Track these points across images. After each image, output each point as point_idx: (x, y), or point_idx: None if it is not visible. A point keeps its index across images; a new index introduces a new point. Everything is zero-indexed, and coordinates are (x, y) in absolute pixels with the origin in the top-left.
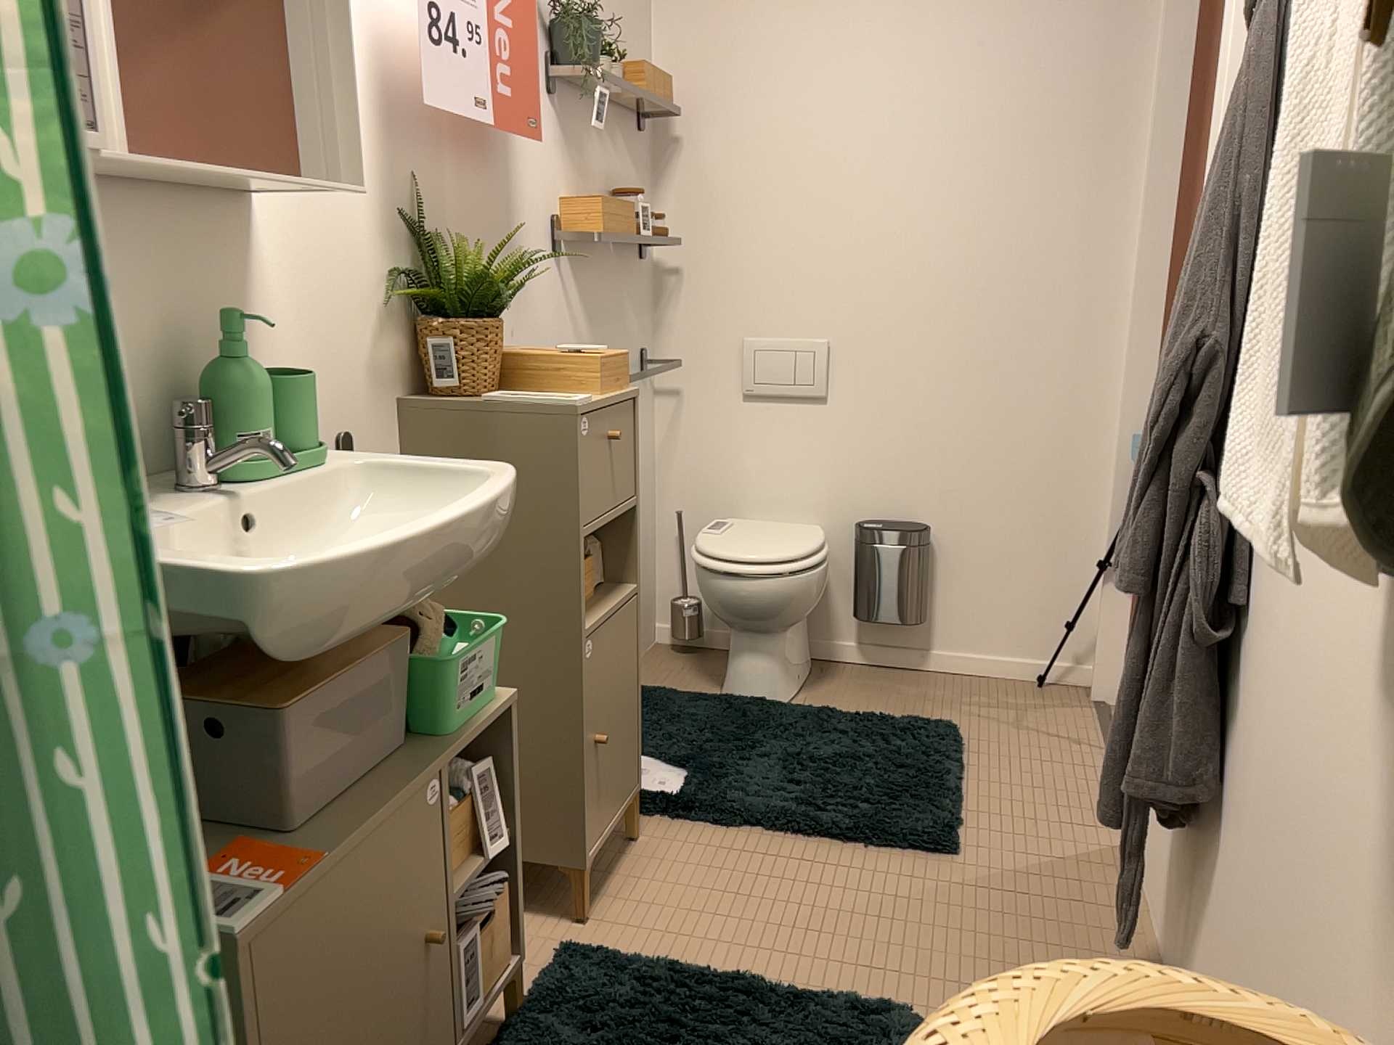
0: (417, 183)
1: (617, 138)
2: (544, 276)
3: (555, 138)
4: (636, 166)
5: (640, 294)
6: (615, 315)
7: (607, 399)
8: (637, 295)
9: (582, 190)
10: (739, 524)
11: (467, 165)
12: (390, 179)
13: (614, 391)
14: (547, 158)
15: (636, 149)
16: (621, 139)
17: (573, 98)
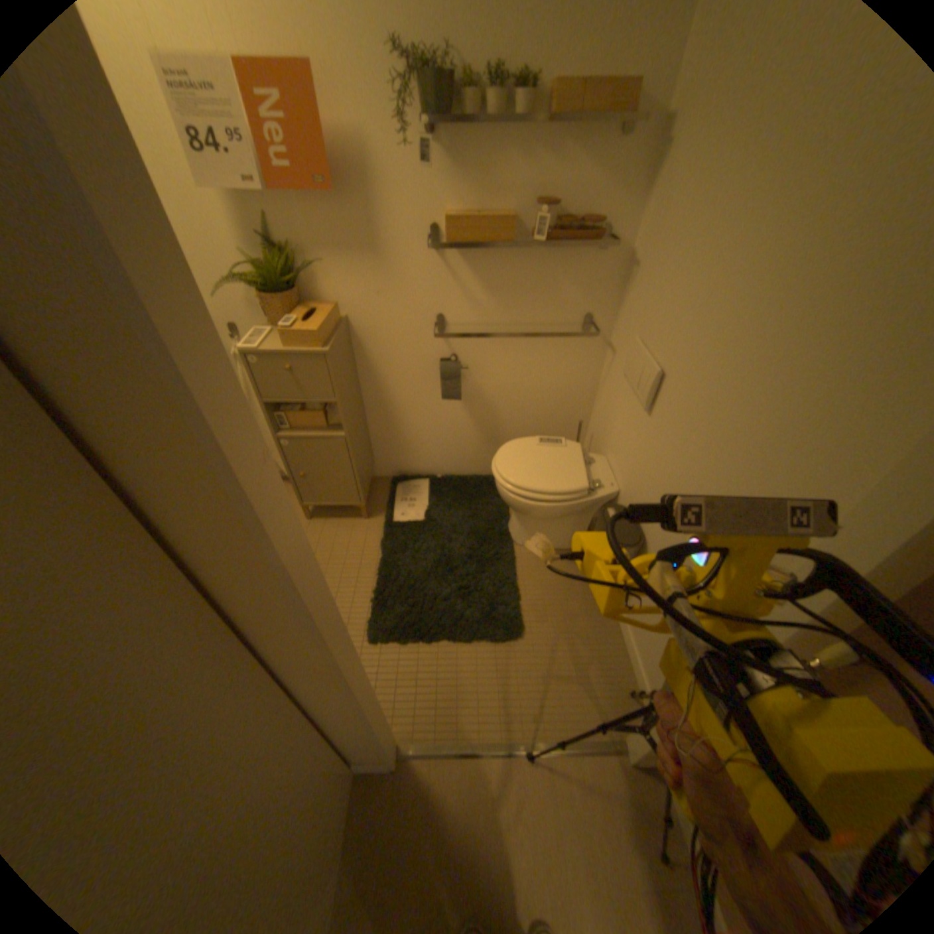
0: (264, 215)
1: (565, 145)
2: (417, 261)
3: (437, 164)
4: (606, 166)
5: (592, 275)
6: (536, 288)
7: (281, 351)
8: (585, 275)
9: (482, 199)
10: (569, 449)
11: (313, 199)
12: (240, 215)
13: (294, 348)
14: (421, 182)
15: (609, 149)
16: (574, 145)
17: (469, 124)
